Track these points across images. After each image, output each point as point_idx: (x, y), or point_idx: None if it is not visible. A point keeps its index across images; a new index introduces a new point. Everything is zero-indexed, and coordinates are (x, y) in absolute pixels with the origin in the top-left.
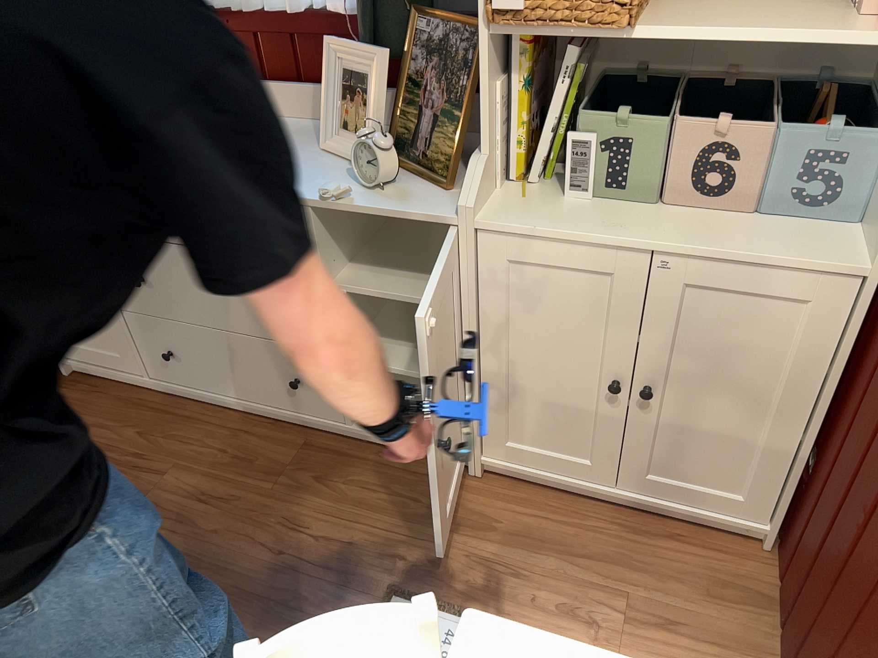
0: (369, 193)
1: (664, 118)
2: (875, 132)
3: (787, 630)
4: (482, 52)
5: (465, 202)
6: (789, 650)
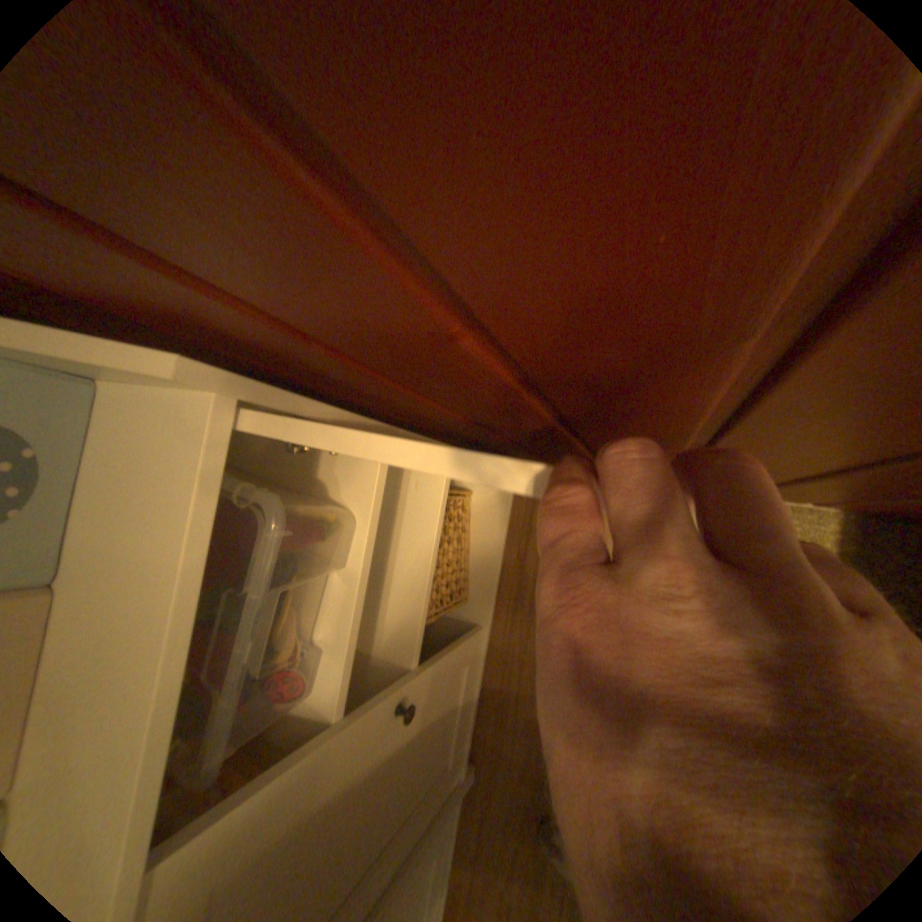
0: None
1: None
2: None
3: None
4: None
5: None
6: None
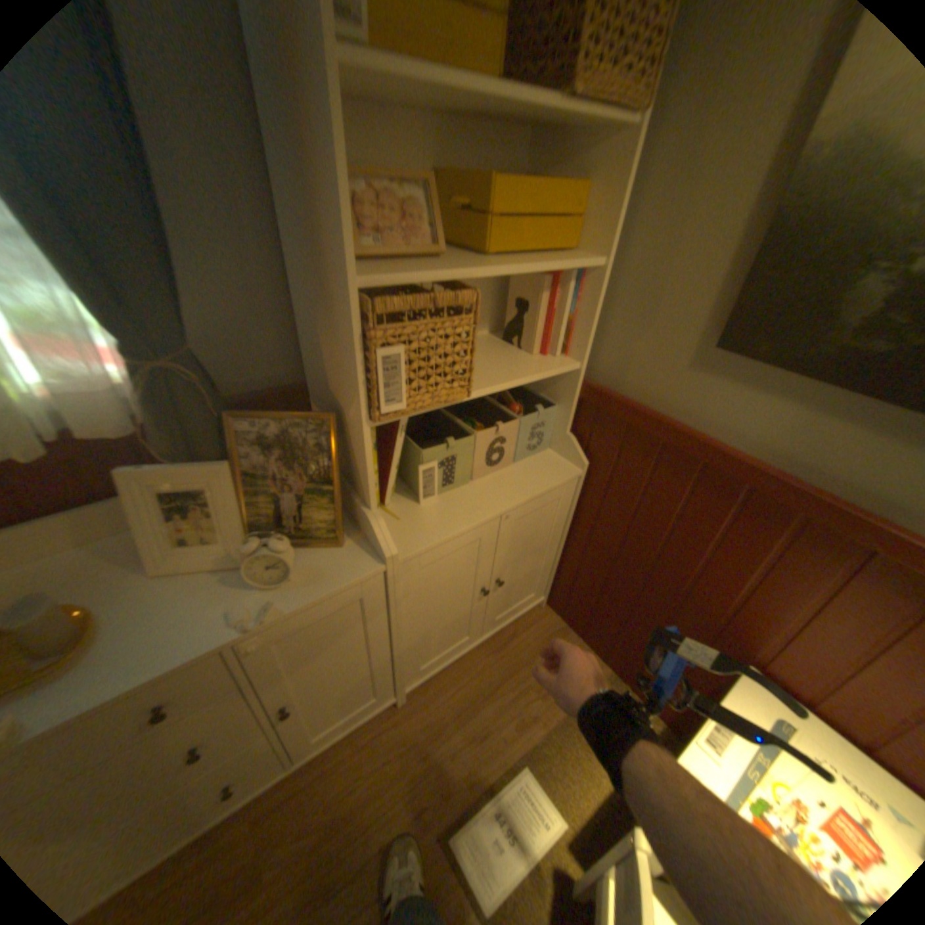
0: (280, 591)
1: (465, 430)
2: (552, 402)
3: (600, 640)
4: (364, 437)
5: (387, 550)
6: (609, 648)
